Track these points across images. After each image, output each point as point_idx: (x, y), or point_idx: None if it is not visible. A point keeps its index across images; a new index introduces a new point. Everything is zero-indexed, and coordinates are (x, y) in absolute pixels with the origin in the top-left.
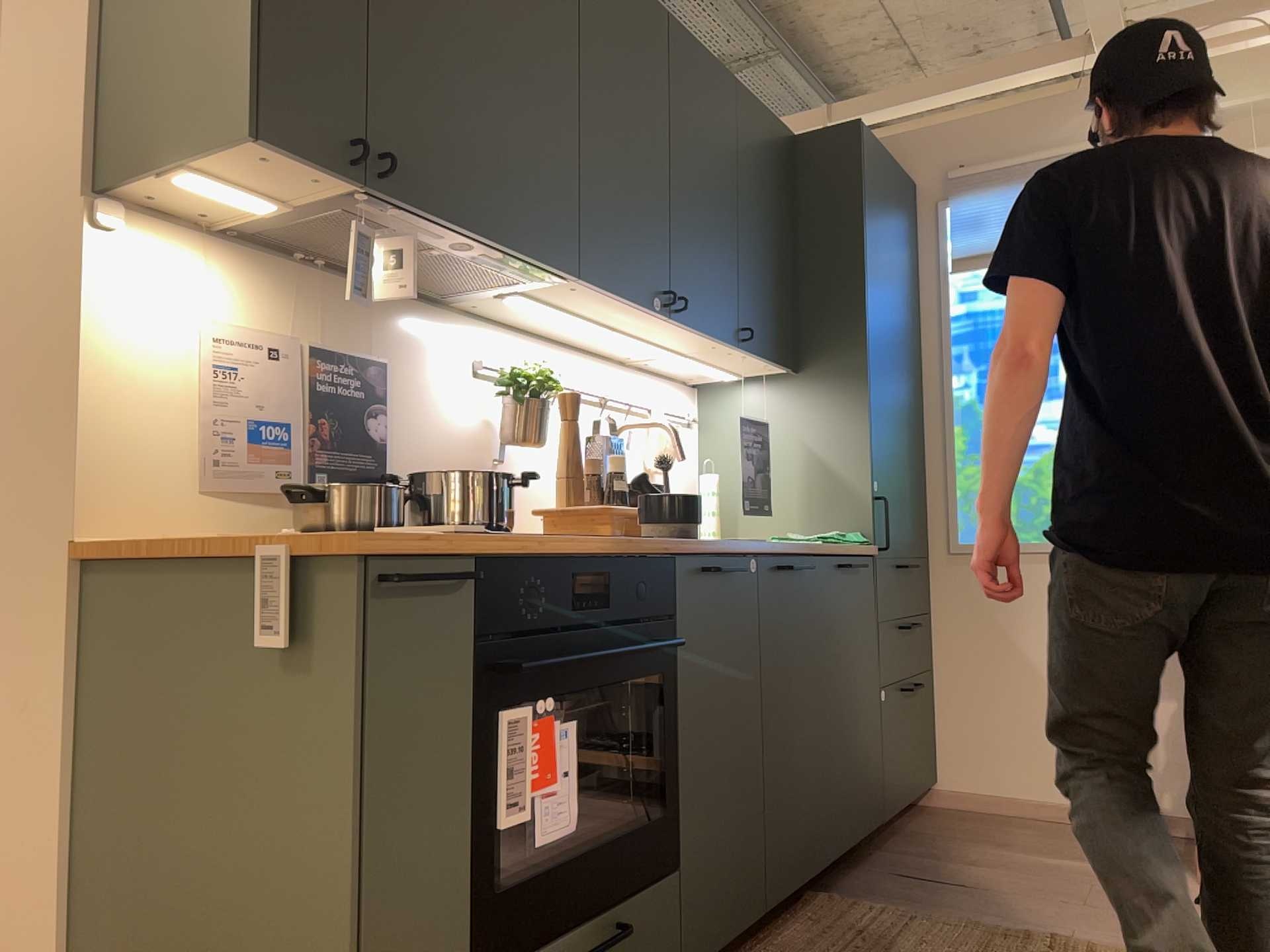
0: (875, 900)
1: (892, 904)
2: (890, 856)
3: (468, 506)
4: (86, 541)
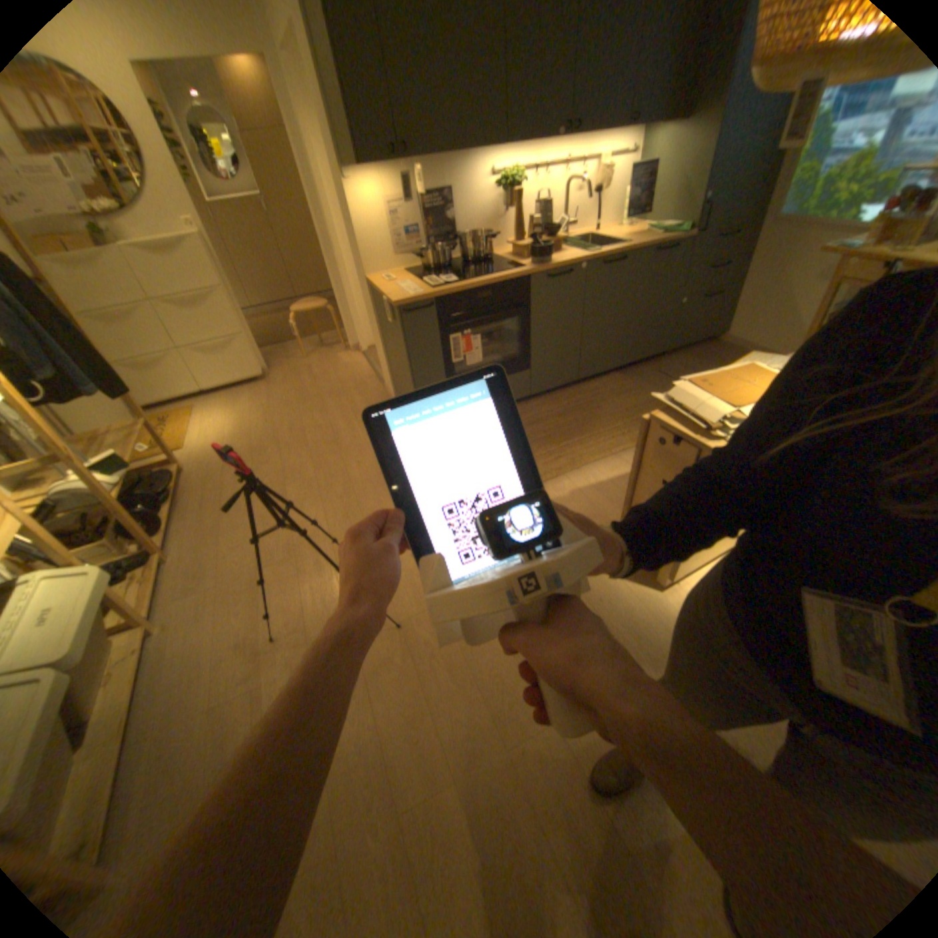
0: (633, 380)
1: (637, 383)
2: (664, 363)
3: (480, 244)
4: (366, 278)
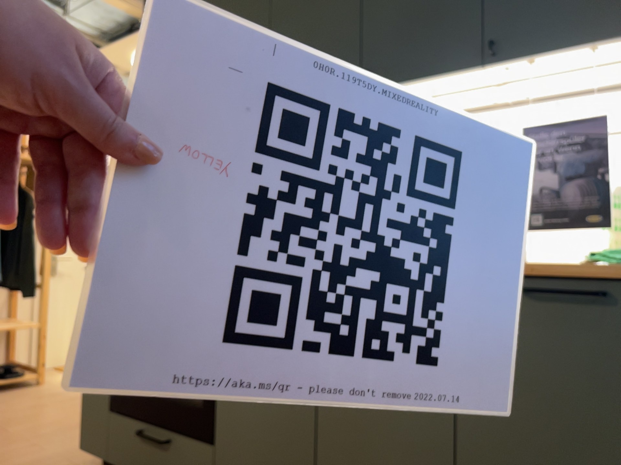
0: None
1: None
2: None
3: None
4: None
